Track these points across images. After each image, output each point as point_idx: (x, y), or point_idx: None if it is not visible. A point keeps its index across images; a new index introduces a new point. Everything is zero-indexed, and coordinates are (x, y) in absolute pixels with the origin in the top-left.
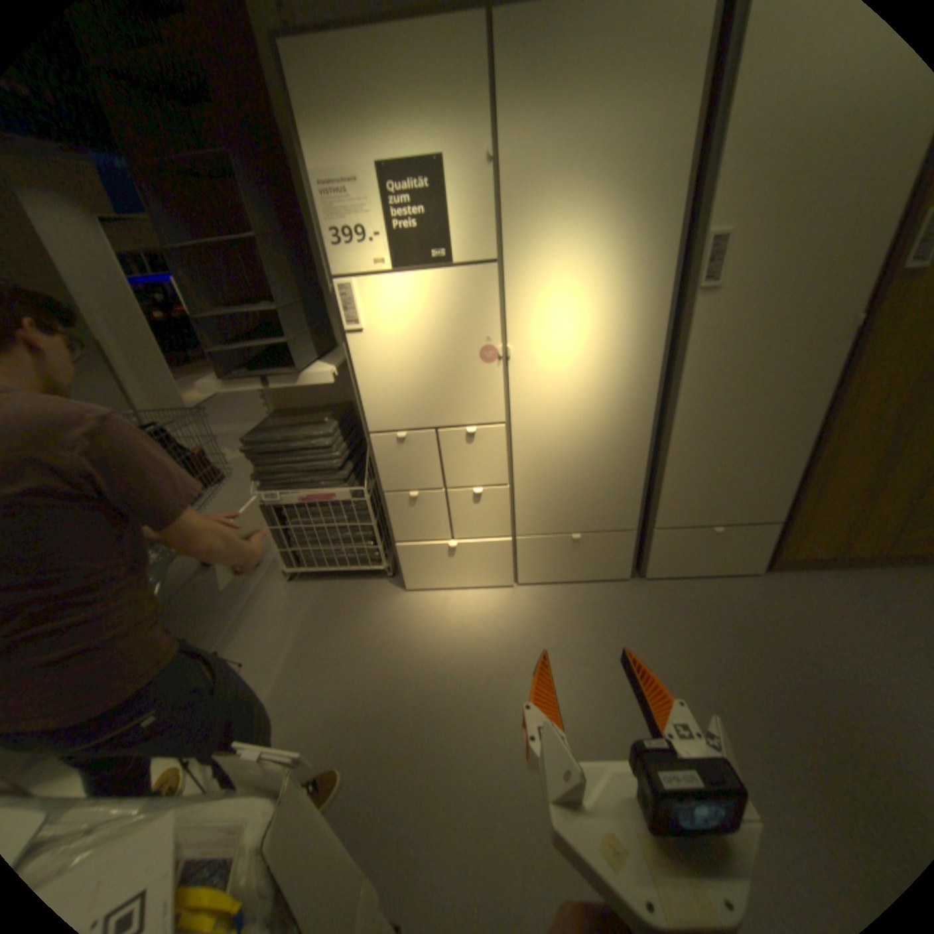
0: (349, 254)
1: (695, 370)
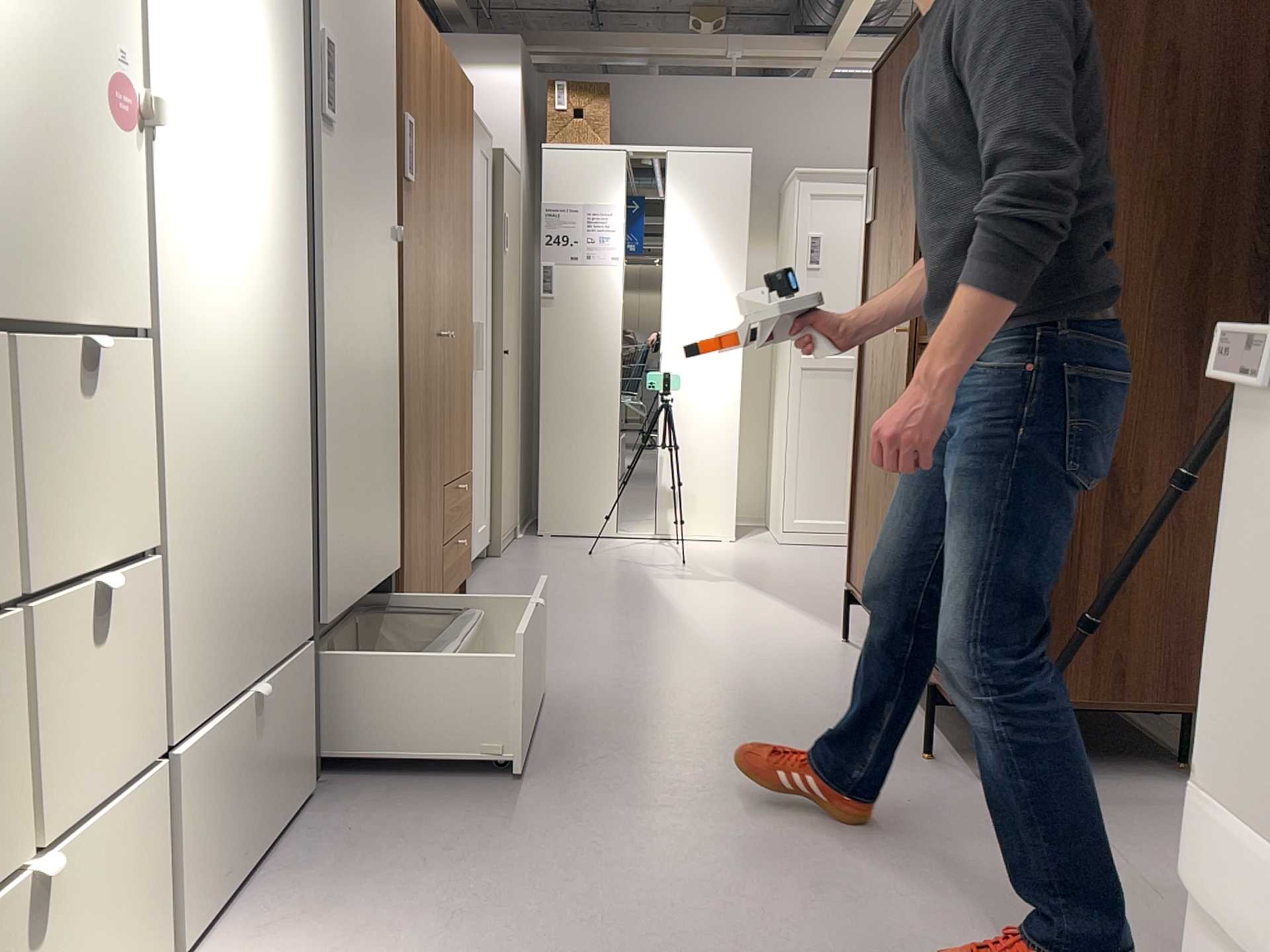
0: None
1: (326, 264)
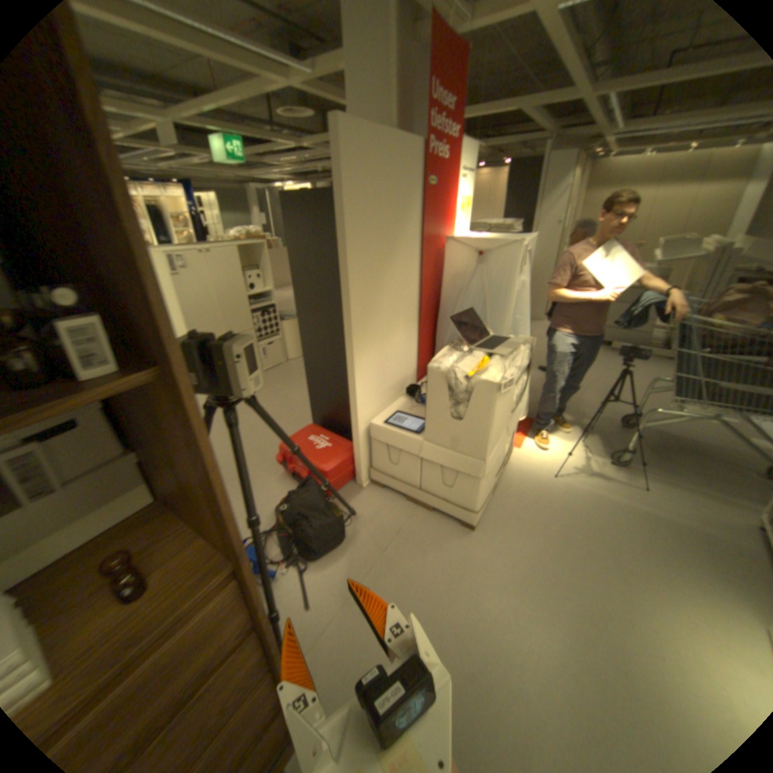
0: None
1: None
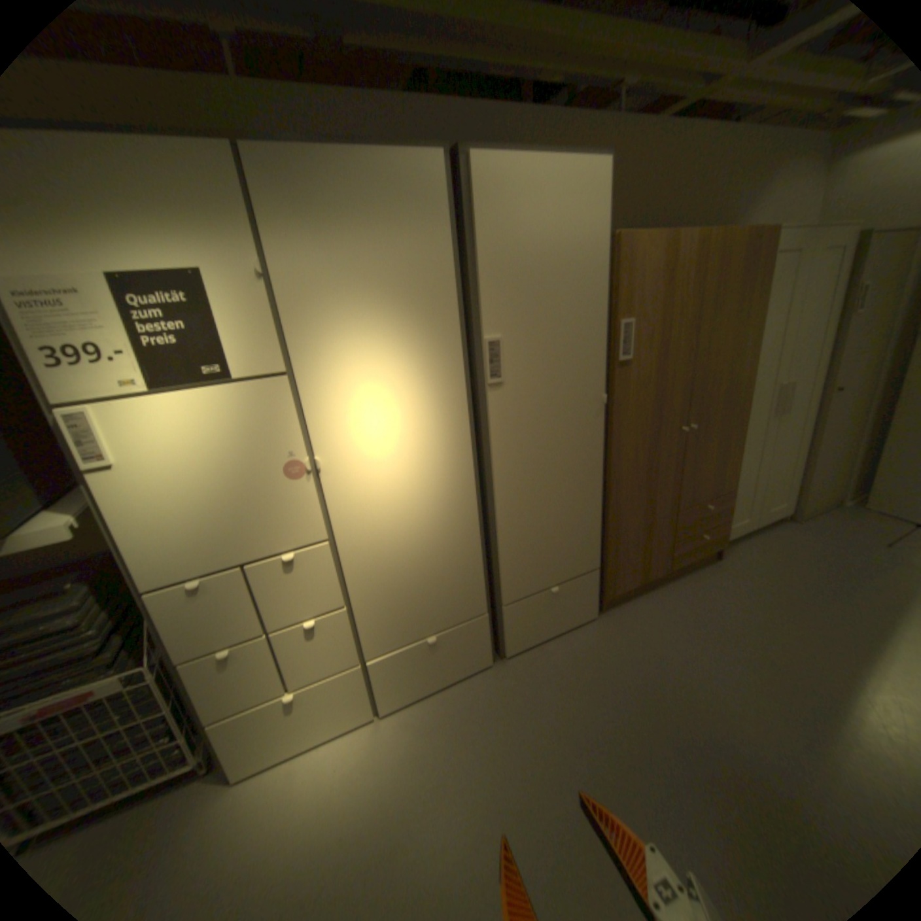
0: (79, 376)
1: (501, 454)
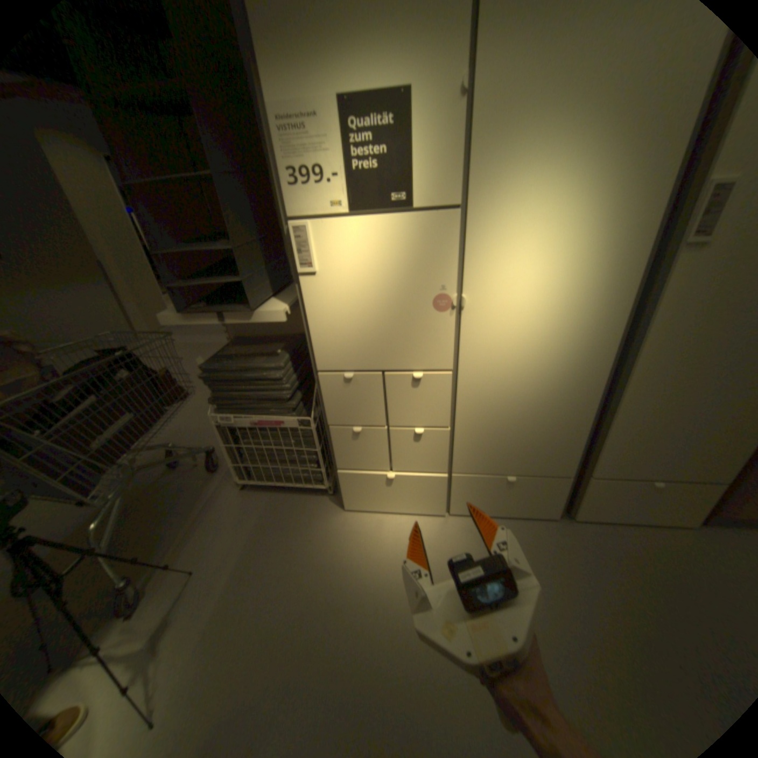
0: (305, 194)
1: (663, 329)
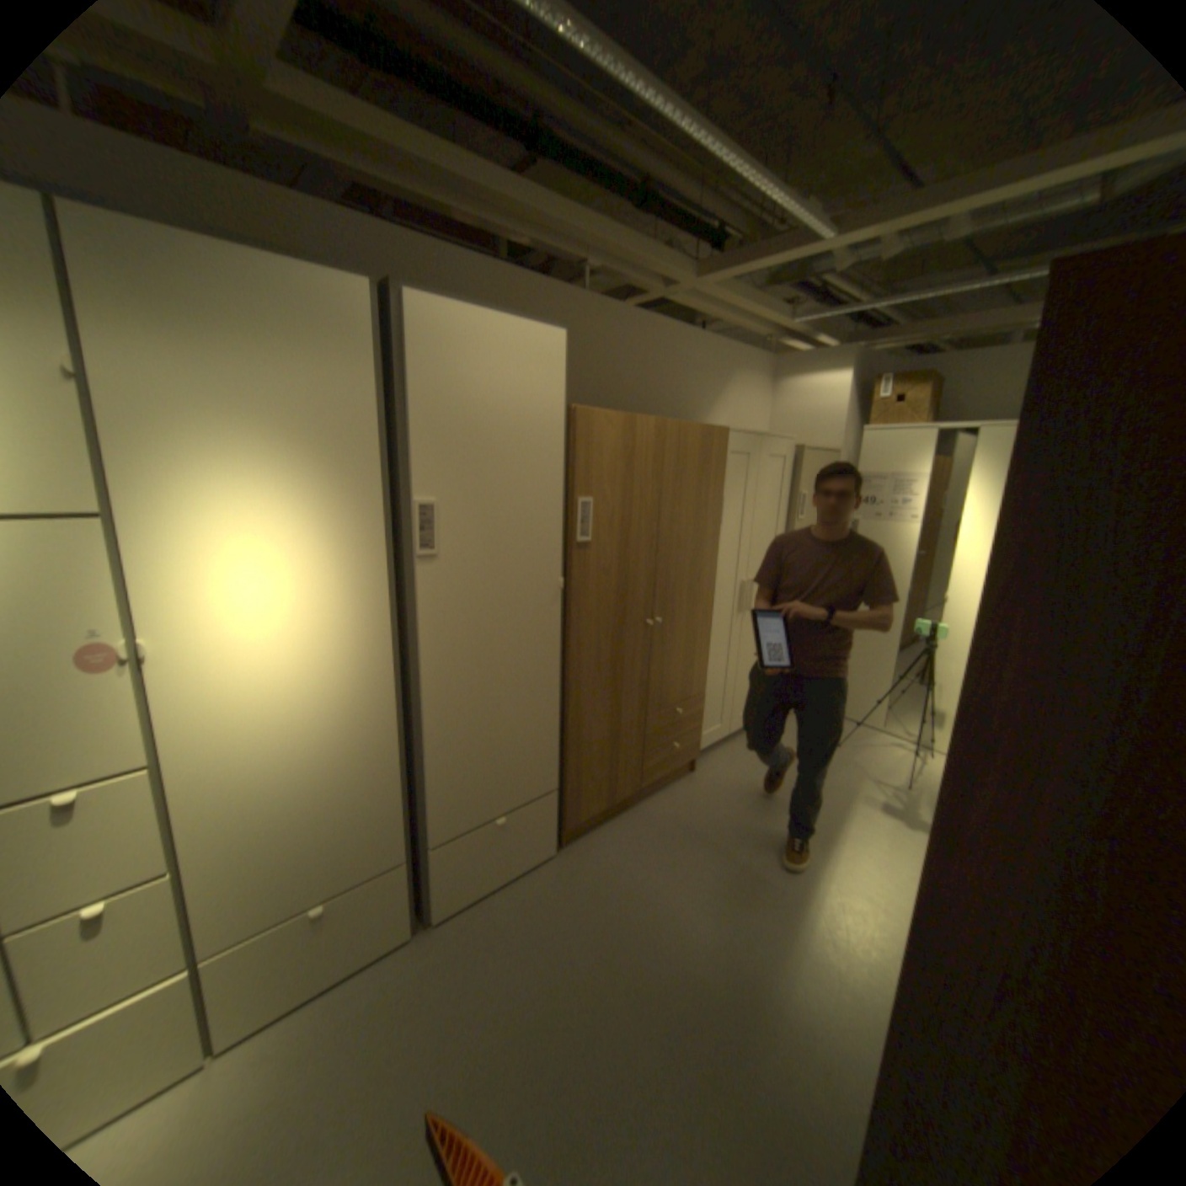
0: None
1: (432, 644)
